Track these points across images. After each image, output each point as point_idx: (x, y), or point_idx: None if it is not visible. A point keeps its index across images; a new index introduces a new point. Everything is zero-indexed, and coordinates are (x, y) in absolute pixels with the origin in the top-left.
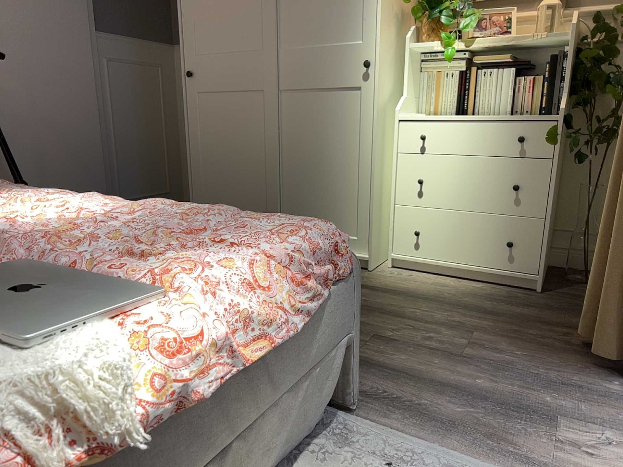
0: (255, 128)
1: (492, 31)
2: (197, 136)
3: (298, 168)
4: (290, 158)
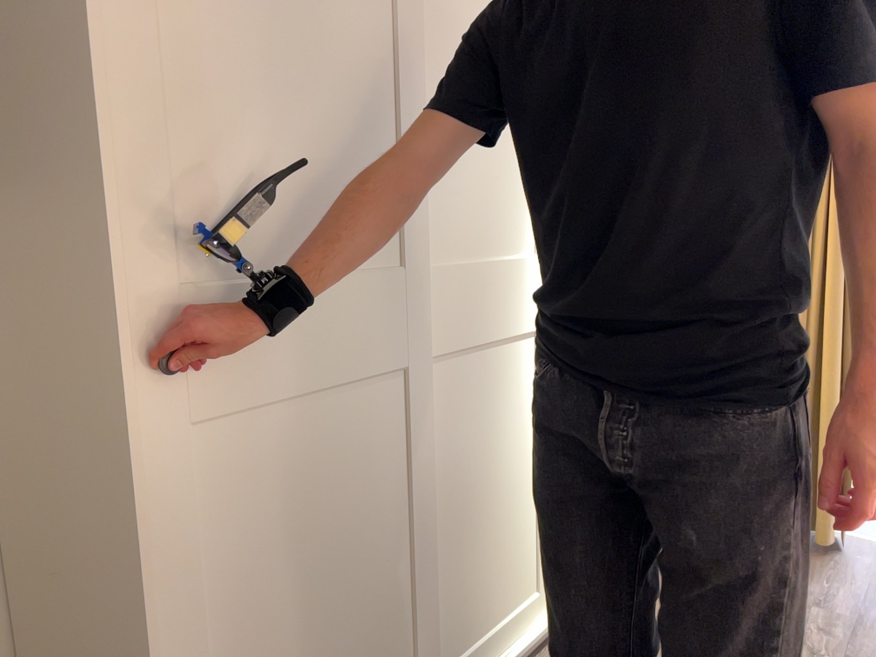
0: (387, 471)
1: None
2: (191, 587)
3: (458, 523)
4: (443, 509)
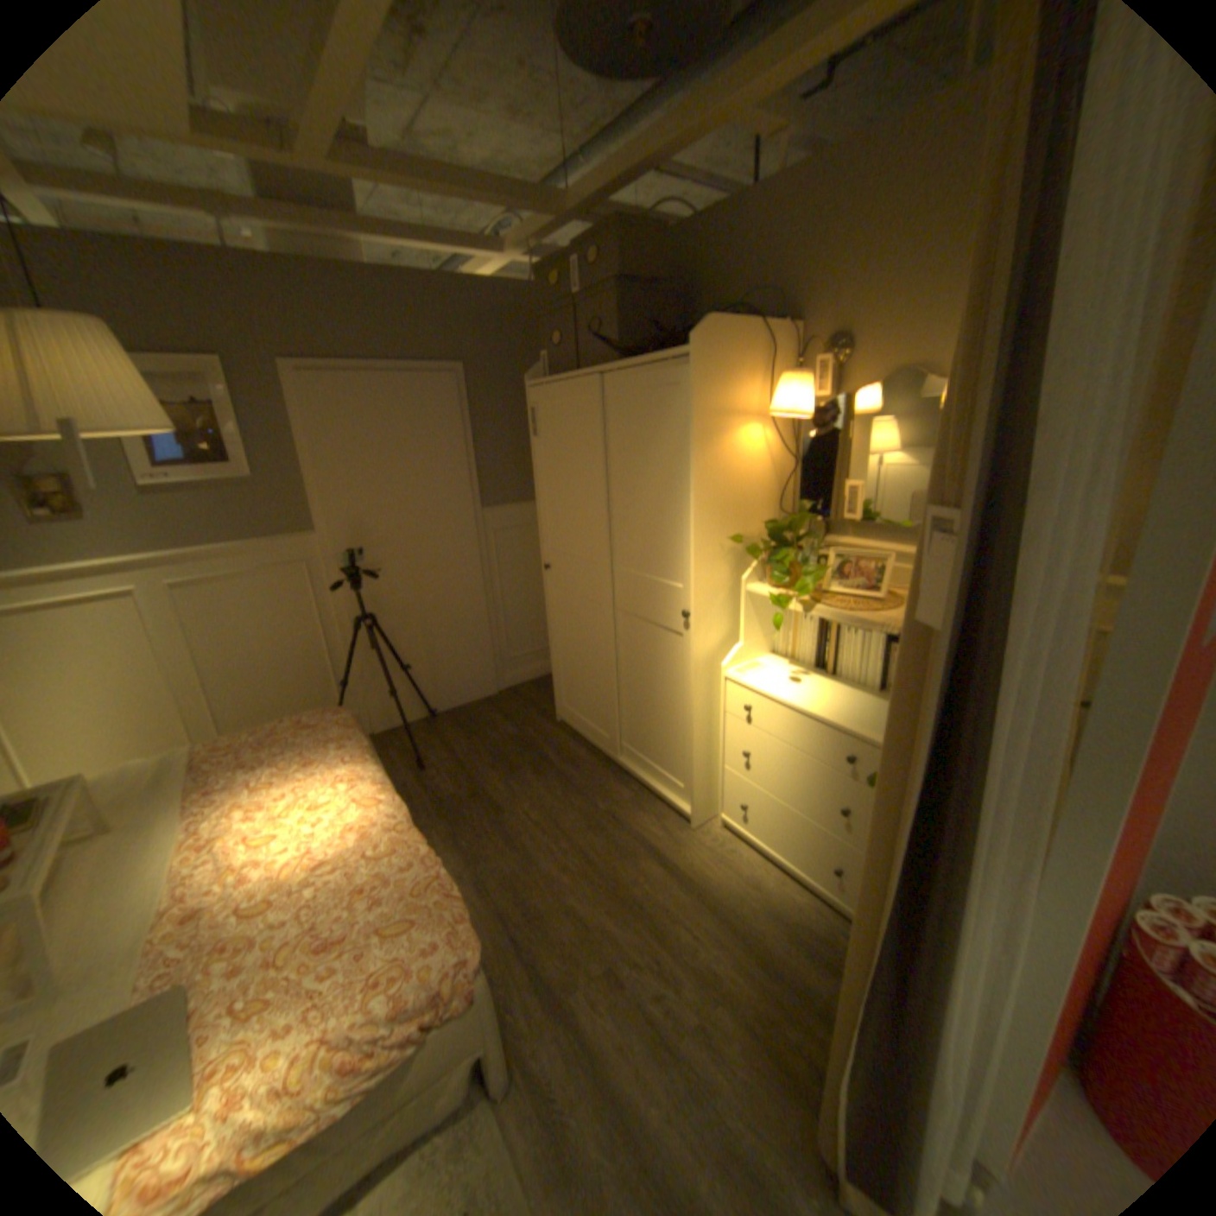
0: (597, 640)
1: (856, 584)
2: (555, 627)
3: (633, 693)
4: (626, 680)
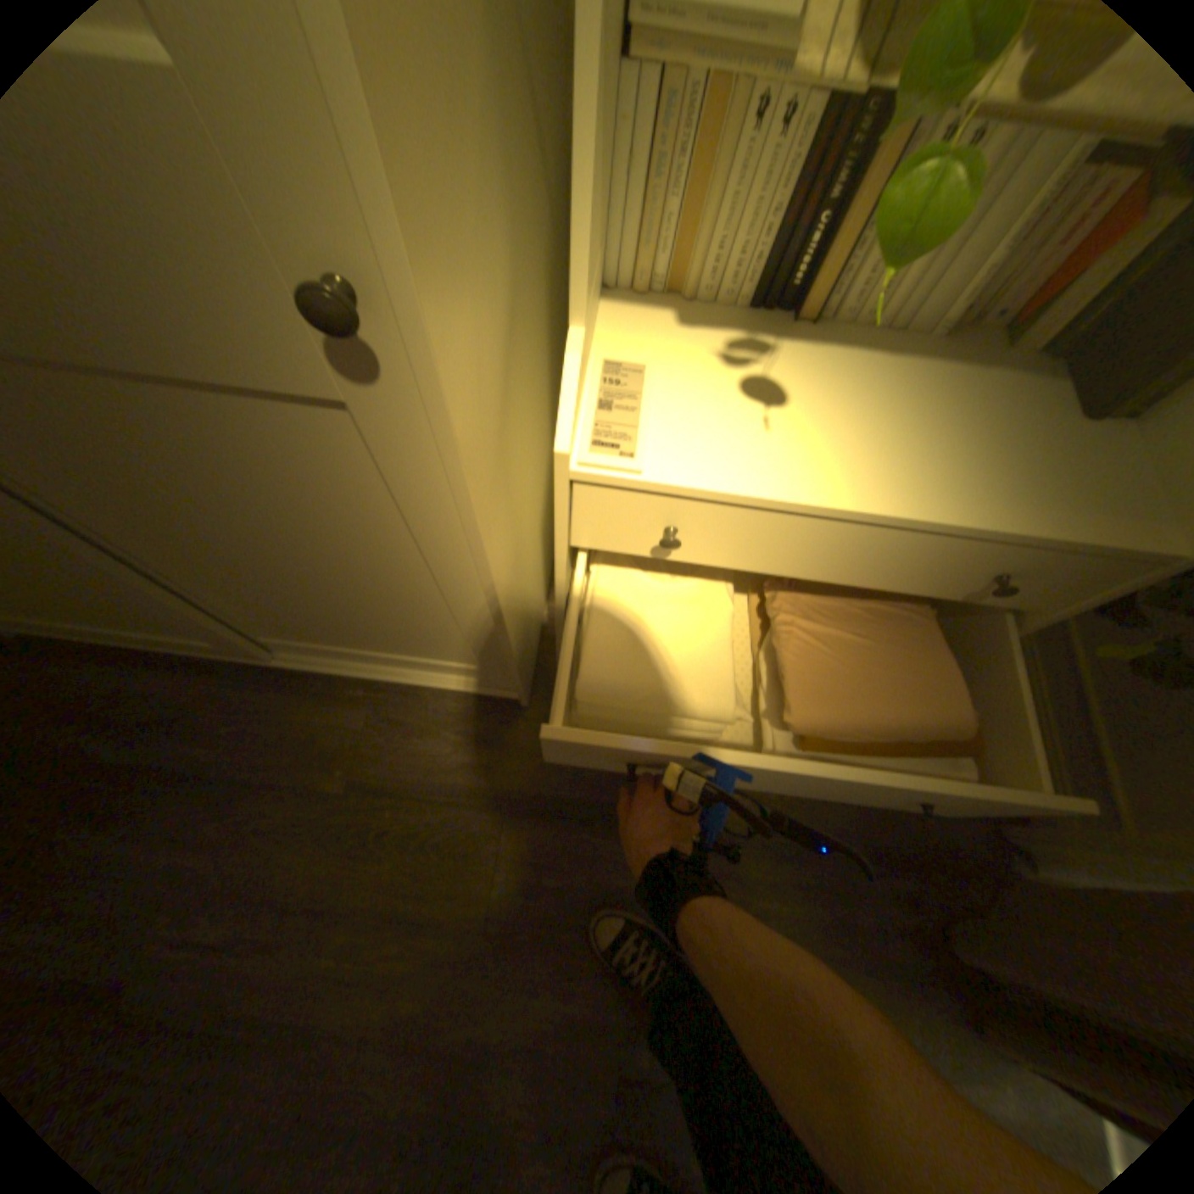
0: None
1: None
2: None
3: (205, 571)
4: (145, 549)
